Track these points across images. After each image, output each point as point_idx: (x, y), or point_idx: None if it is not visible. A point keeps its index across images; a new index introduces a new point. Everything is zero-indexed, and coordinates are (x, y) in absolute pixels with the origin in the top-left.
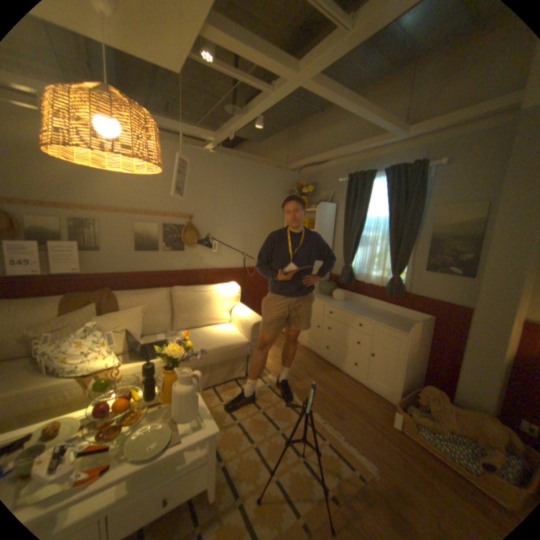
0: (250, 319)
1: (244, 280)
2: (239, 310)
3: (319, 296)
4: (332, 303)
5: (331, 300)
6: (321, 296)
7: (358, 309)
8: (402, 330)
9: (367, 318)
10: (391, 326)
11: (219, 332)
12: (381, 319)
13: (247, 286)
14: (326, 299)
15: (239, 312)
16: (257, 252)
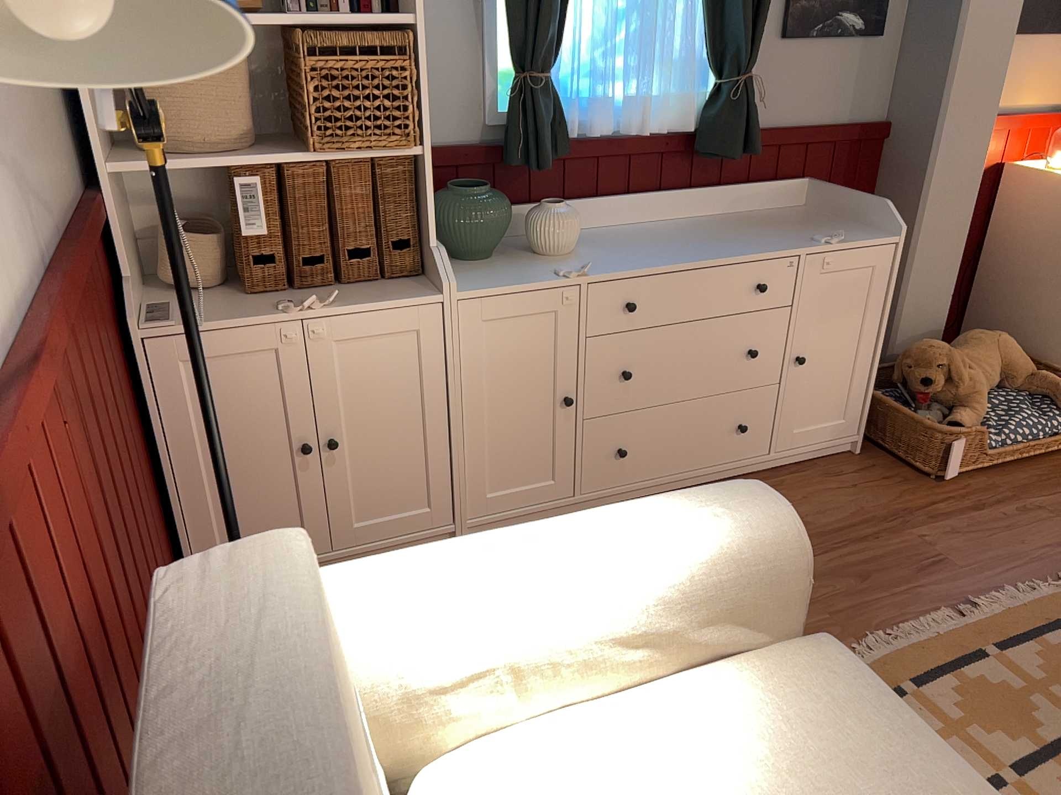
0: (734, 538)
1: (74, 399)
2: (549, 571)
3: (486, 270)
4: (605, 267)
5: (555, 261)
6: (479, 265)
7: (681, 244)
8: (866, 235)
9: (772, 251)
10: (840, 239)
11: (717, 794)
12: (776, 237)
13: (93, 443)
14: (543, 266)
15: (585, 578)
16: (13, 102)
